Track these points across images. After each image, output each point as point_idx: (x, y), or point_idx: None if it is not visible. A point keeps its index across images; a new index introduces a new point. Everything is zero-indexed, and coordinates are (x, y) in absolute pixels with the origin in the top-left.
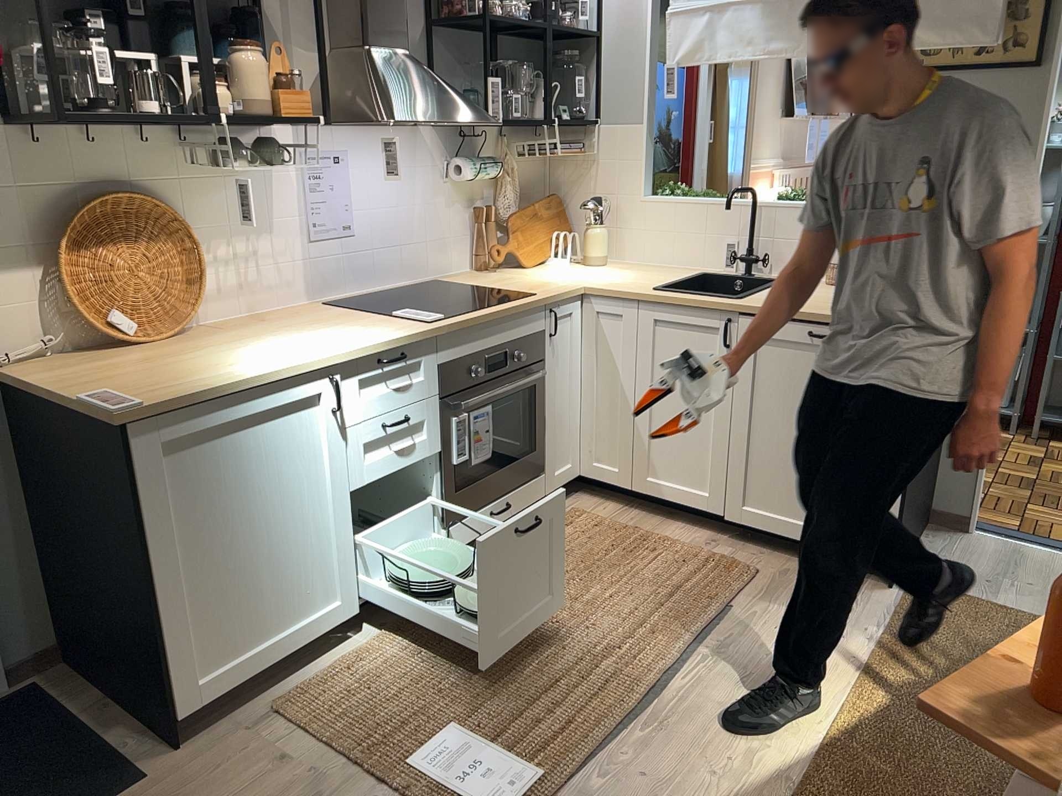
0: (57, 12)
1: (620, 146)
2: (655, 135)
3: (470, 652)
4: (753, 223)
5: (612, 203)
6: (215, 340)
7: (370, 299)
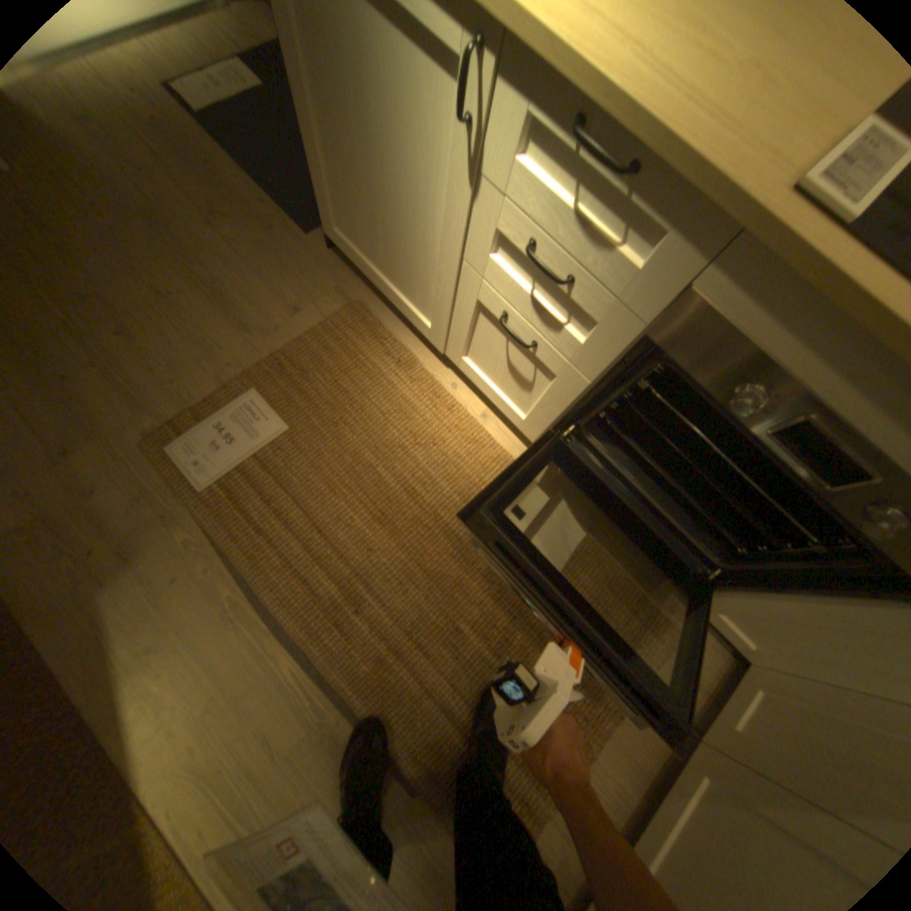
0: None
1: None
2: None
3: (388, 456)
4: None
5: None
6: None
7: None
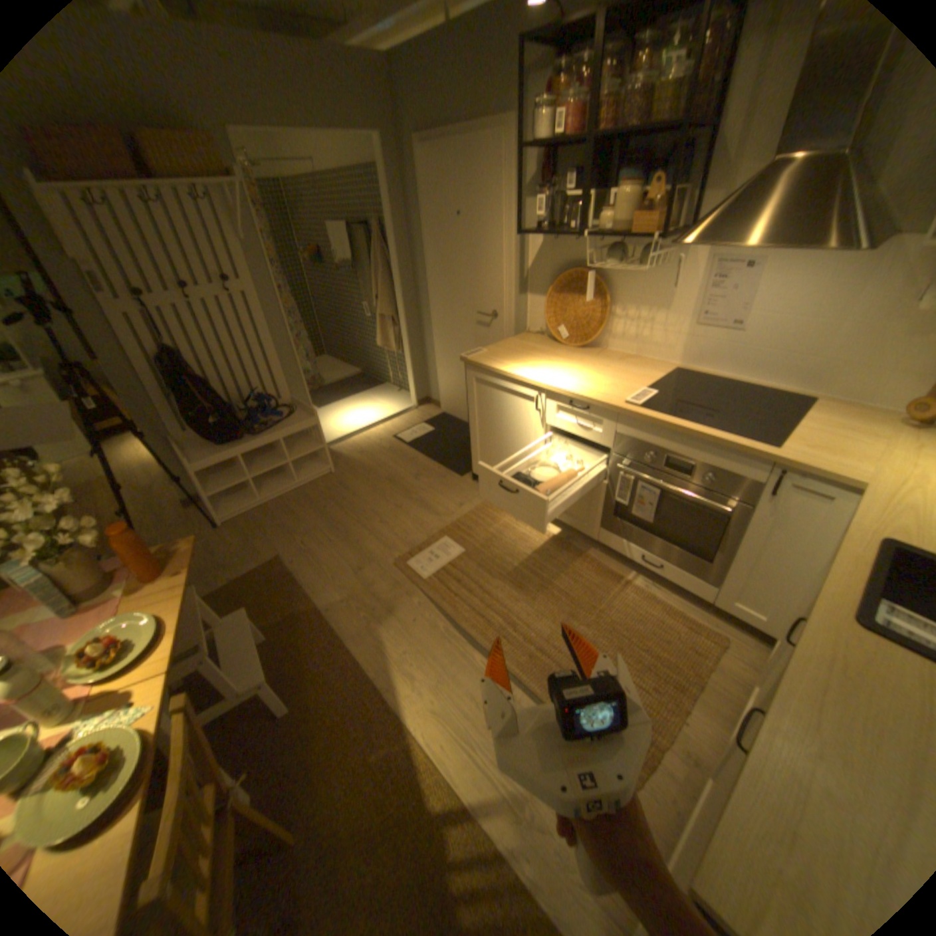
0: (582, 166)
1: None
2: None
3: (518, 558)
4: None
5: None
6: (573, 355)
7: (736, 384)
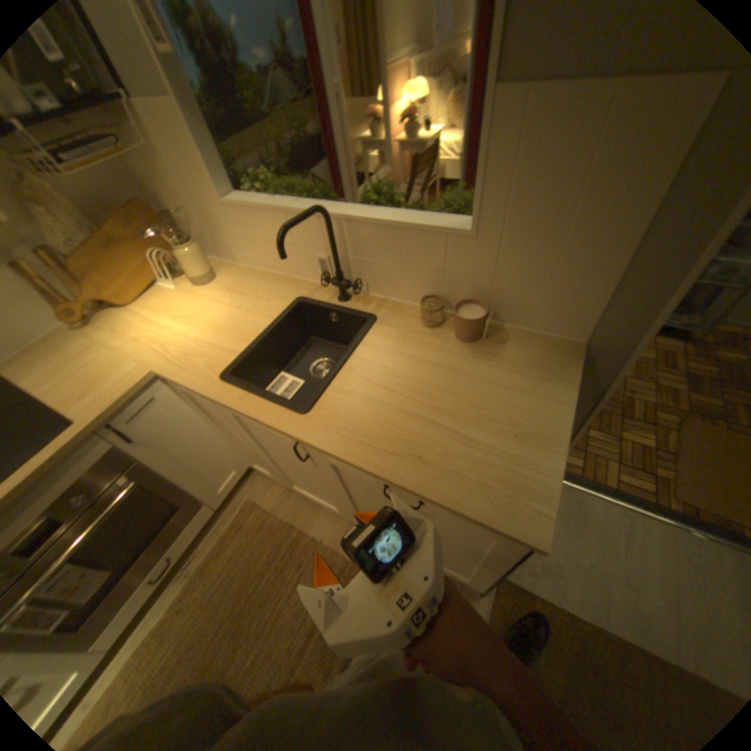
0: None
1: (164, 131)
2: (196, 107)
3: None
4: (331, 247)
5: (194, 204)
6: None
7: None
